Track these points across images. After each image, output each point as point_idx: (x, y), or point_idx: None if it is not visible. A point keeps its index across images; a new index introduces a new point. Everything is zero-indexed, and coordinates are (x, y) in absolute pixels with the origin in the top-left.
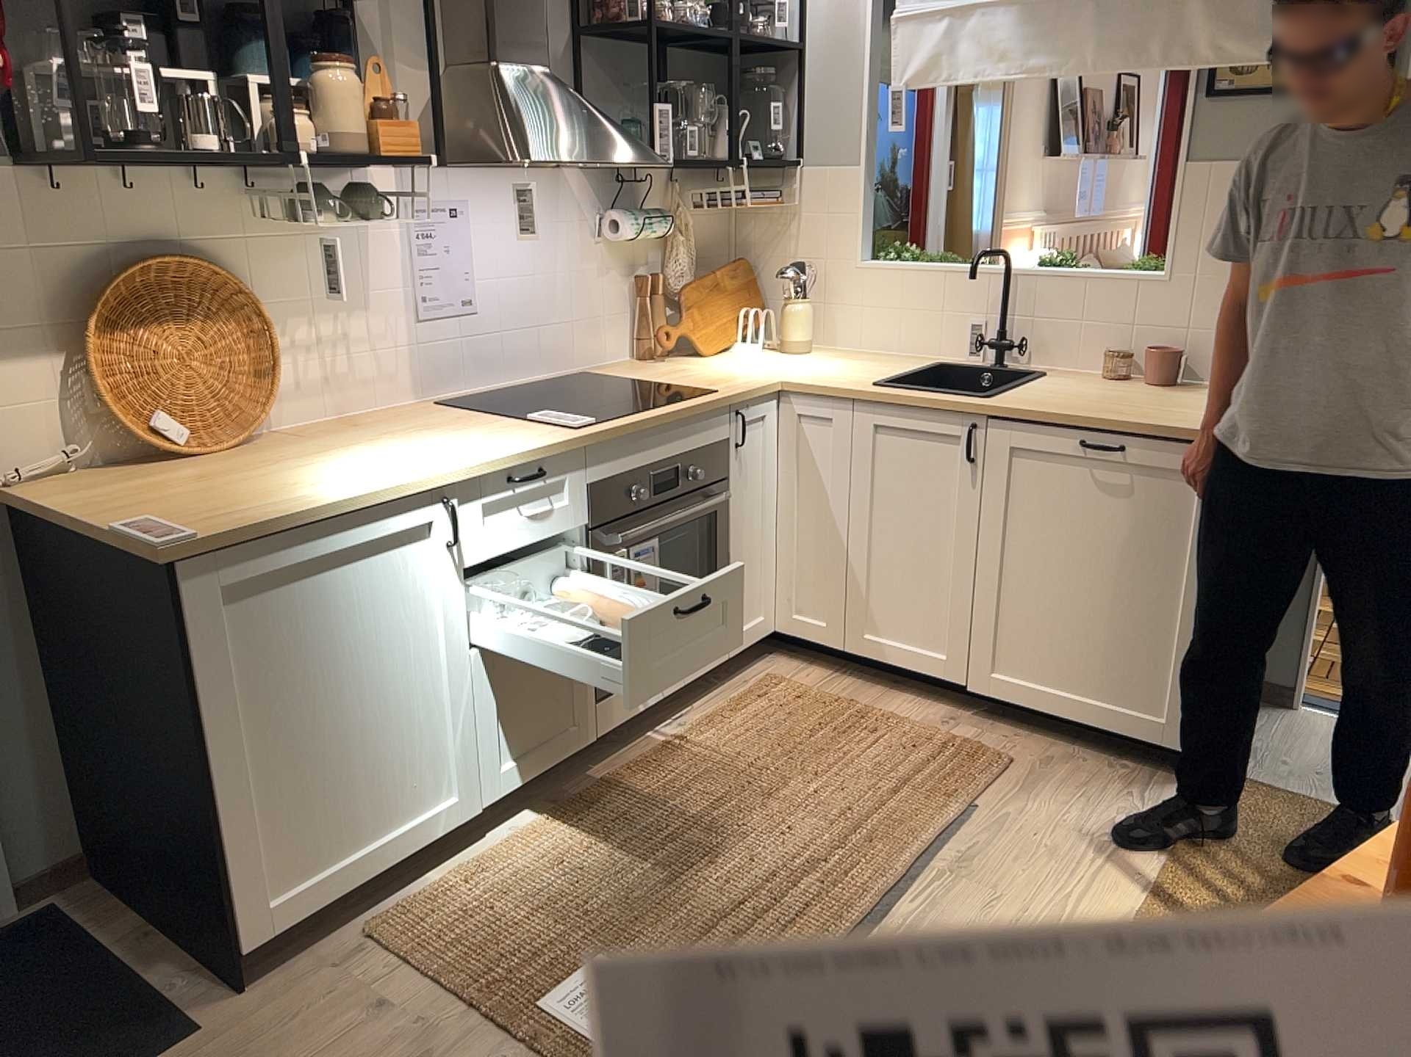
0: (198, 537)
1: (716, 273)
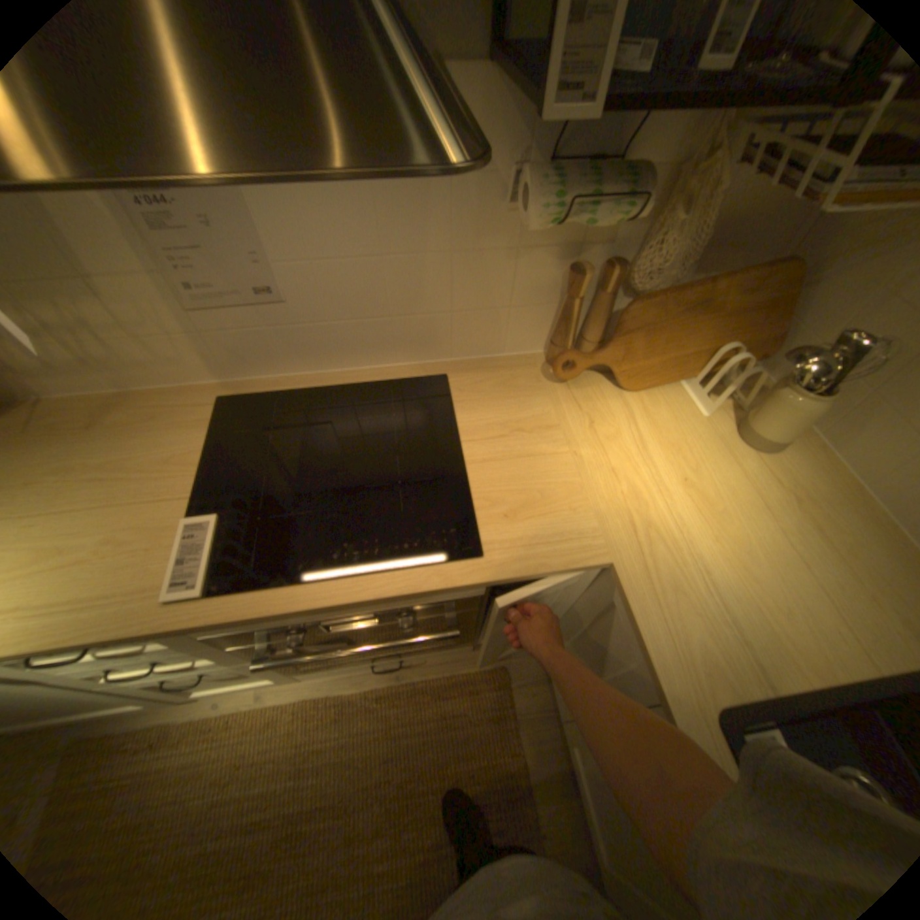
0: None
1: (717, 280)
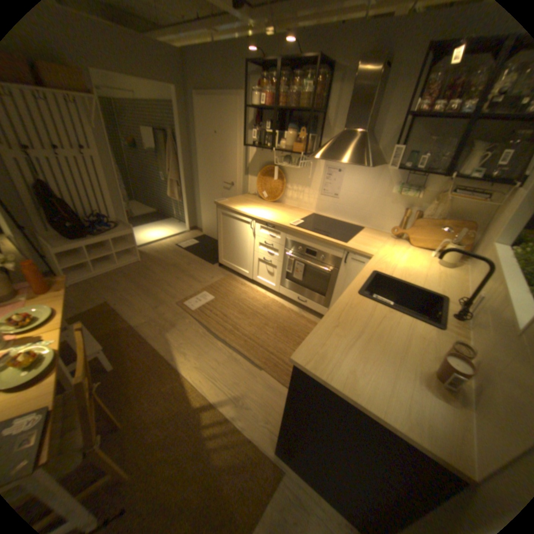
0: (219, 203)
1: (446, 221)
